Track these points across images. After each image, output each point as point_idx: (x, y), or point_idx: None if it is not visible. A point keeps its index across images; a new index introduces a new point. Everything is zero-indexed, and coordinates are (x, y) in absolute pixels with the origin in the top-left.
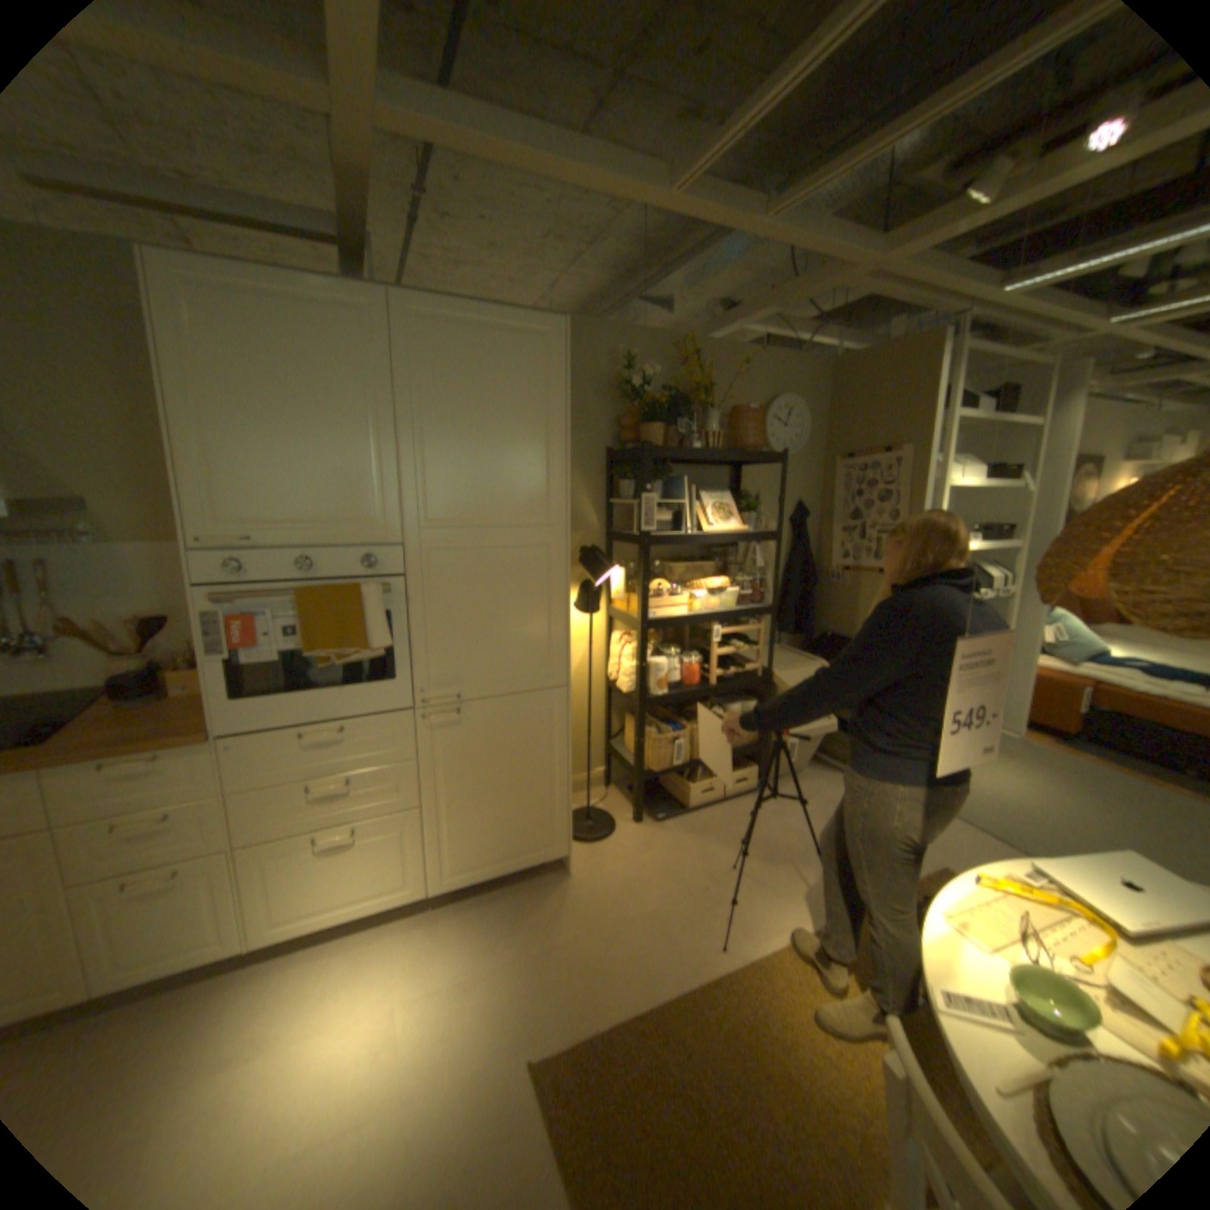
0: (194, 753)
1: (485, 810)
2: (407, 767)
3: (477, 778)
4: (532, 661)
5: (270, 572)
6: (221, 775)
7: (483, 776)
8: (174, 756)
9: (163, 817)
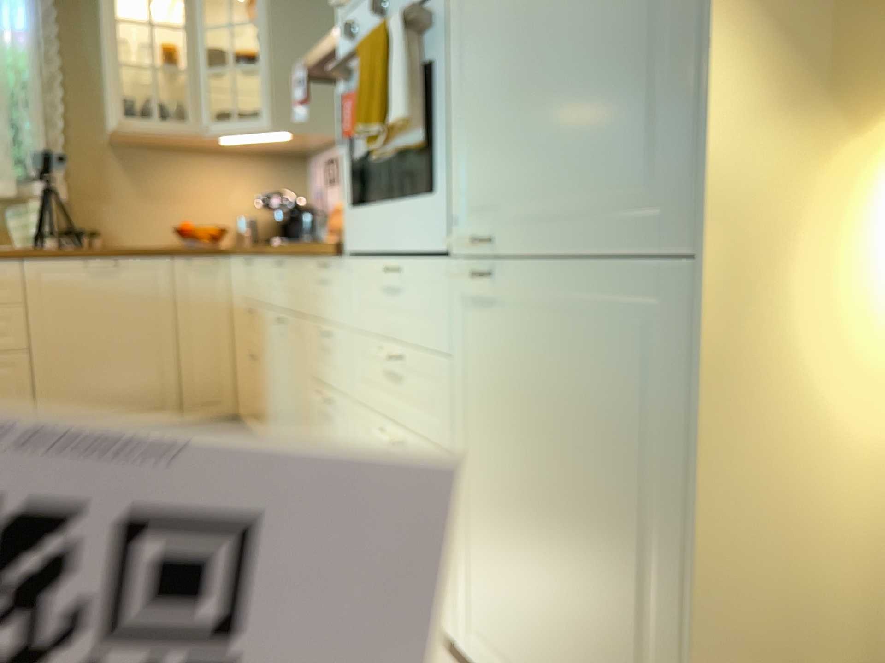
0: (341, 266)
1: (531, 546)
2: (450, 370)
3: (522, 453)
4: (625, 157)
5: (370, 24)
6: (350, 301)
7: (531, 457)
8: (334, 265)
9: (331, 332)
